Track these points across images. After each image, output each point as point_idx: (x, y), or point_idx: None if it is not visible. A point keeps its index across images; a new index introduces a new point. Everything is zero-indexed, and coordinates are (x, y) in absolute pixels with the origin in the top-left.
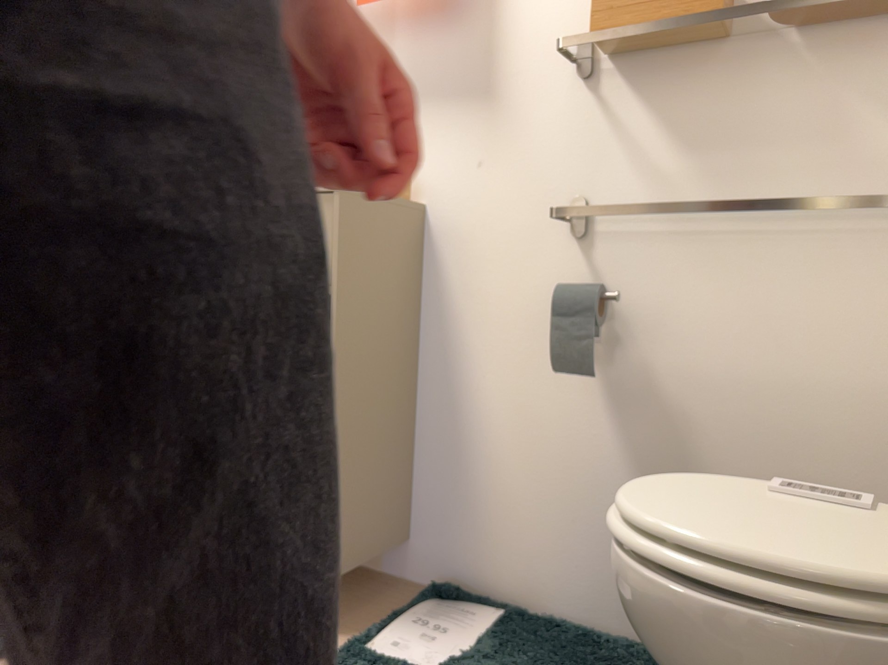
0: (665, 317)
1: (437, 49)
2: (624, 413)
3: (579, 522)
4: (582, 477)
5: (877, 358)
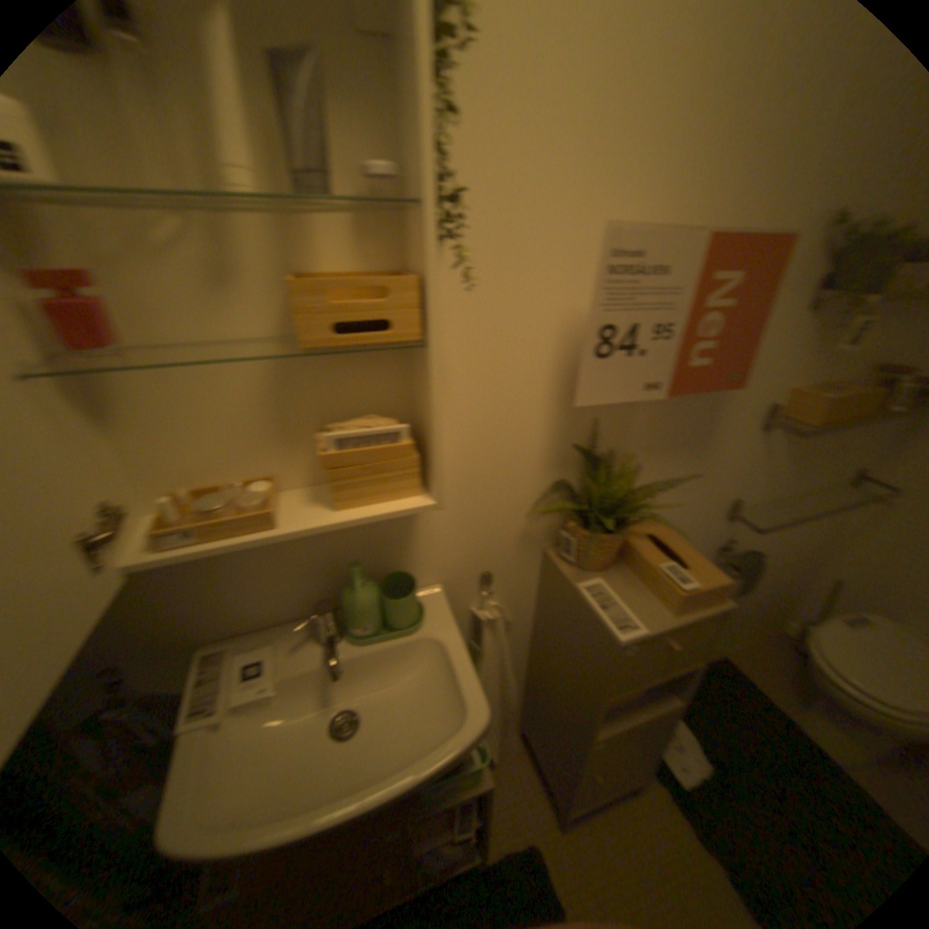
0: (753, 545)
1: (676, 408)
2: None
3: None
4: None
5: (814, 535)
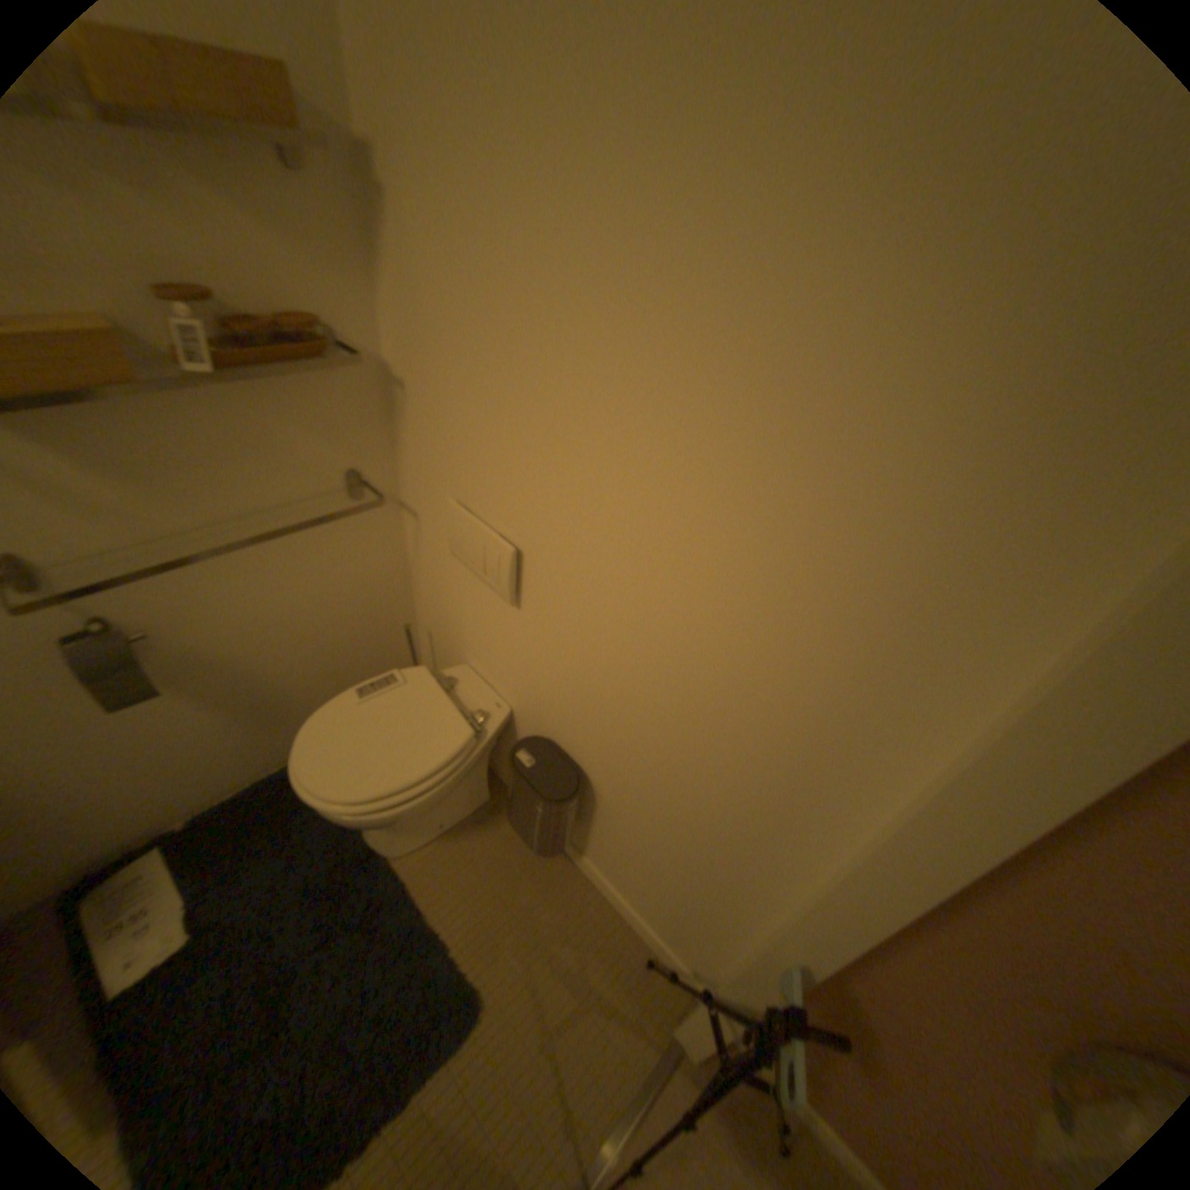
0: (176, 613)
1: None
2: (174, 686)
3: (175, 762)
4: (160, 740)
5: (339, 573)
